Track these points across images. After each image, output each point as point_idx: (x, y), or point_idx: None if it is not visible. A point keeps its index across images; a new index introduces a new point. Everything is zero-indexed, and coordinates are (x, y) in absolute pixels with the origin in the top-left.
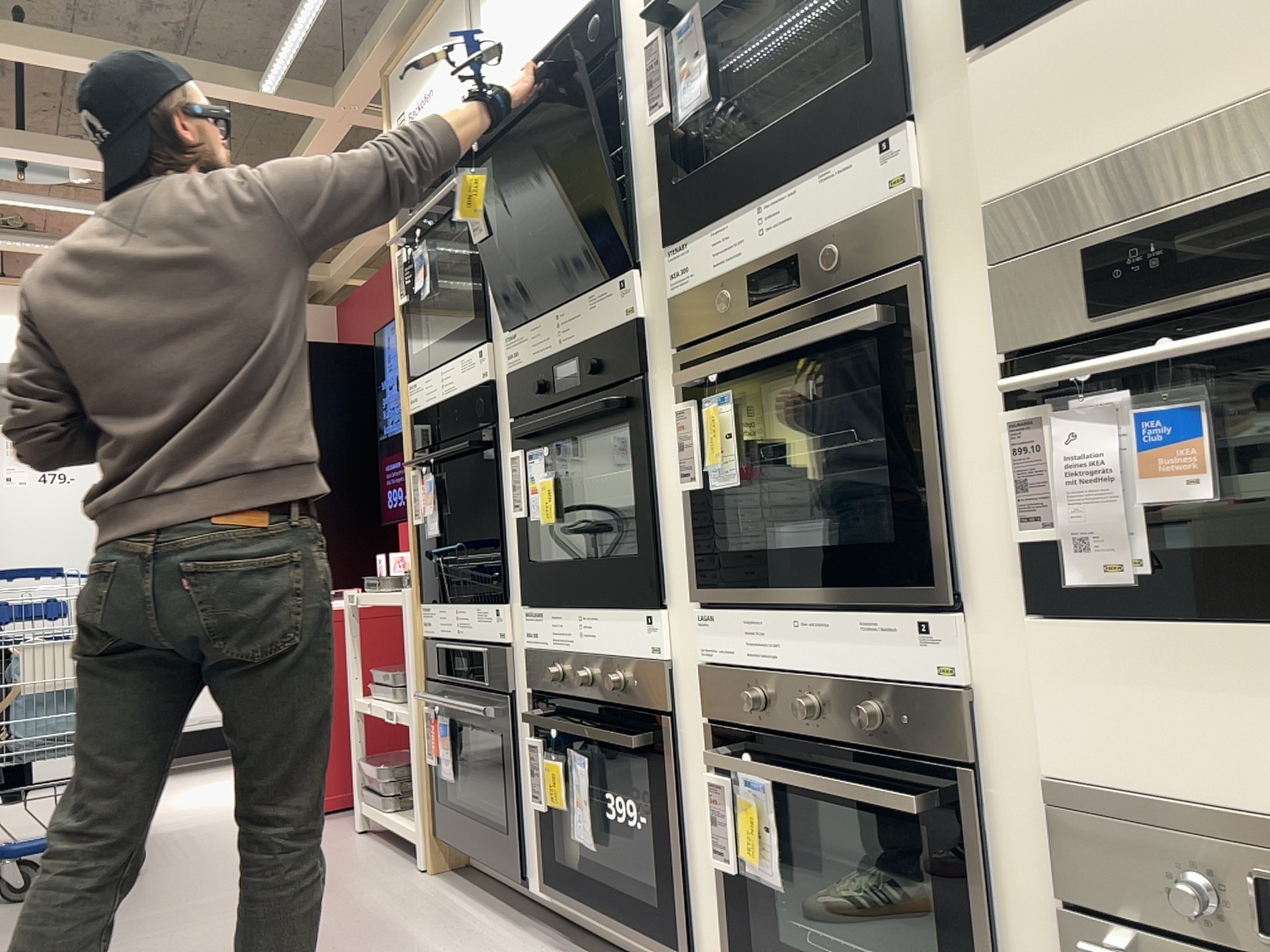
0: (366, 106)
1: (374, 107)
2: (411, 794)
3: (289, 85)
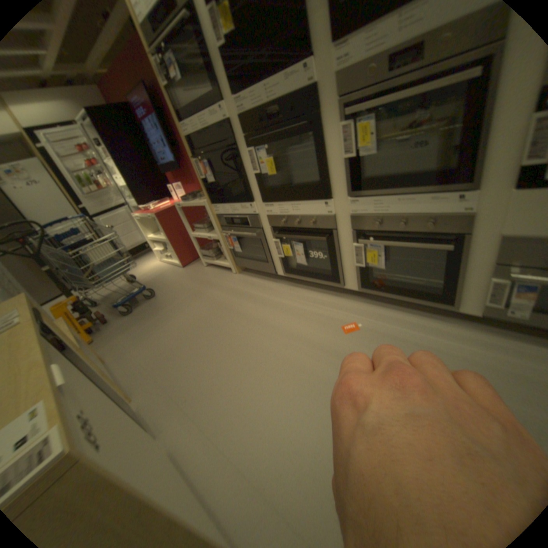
0: None
1: None
2: (218, 254)
3: None
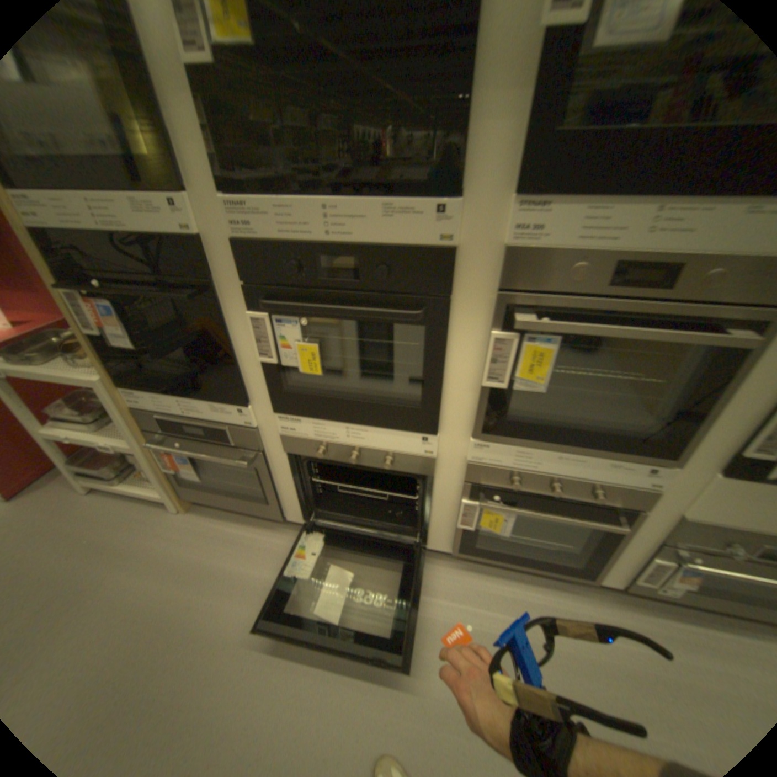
0: None
1: None
2: (125, 469)
3: None
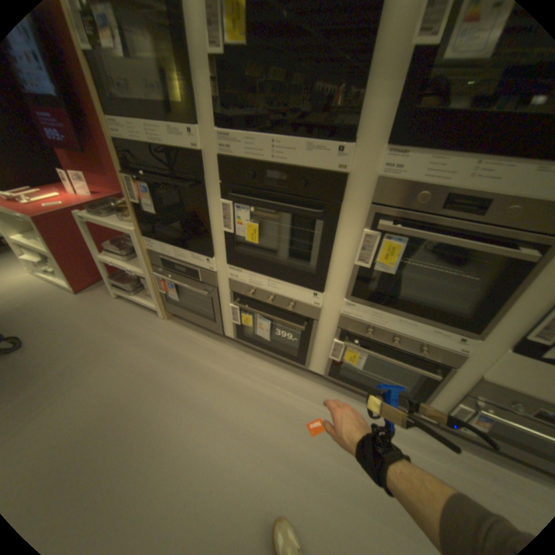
0: None
1: None
2: (138, 288)
3: None
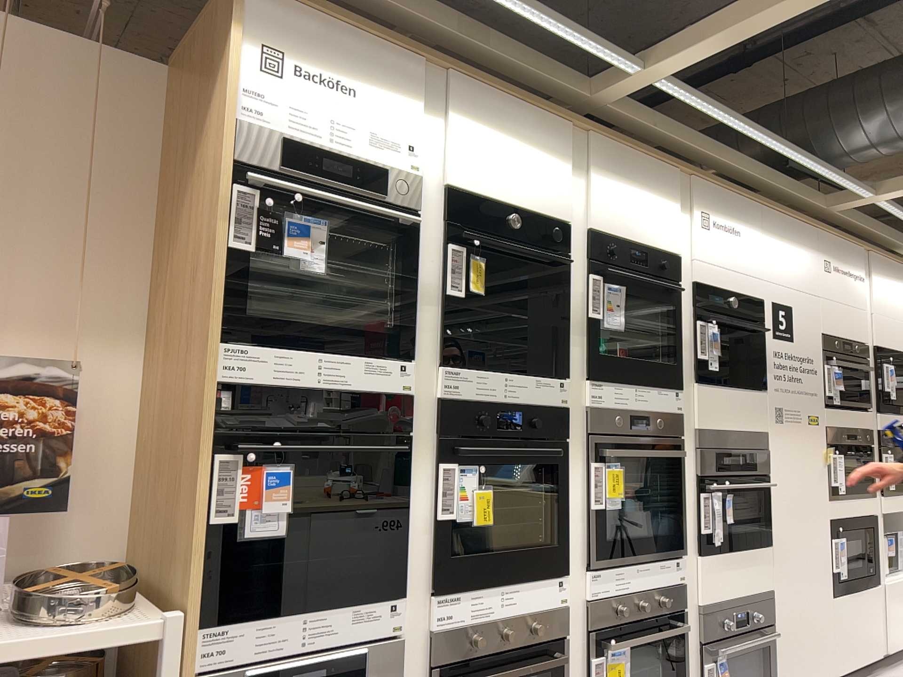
0: None
1: None
2: None
3: None
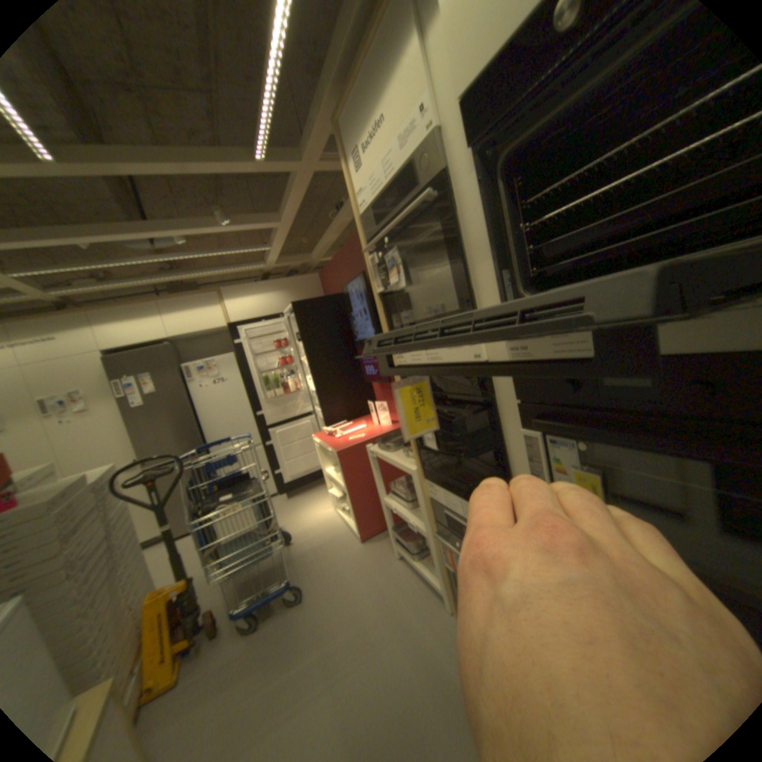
0: (322, 151)
1: (326, 151)
2: (424, 549)
3: (271, 147)
